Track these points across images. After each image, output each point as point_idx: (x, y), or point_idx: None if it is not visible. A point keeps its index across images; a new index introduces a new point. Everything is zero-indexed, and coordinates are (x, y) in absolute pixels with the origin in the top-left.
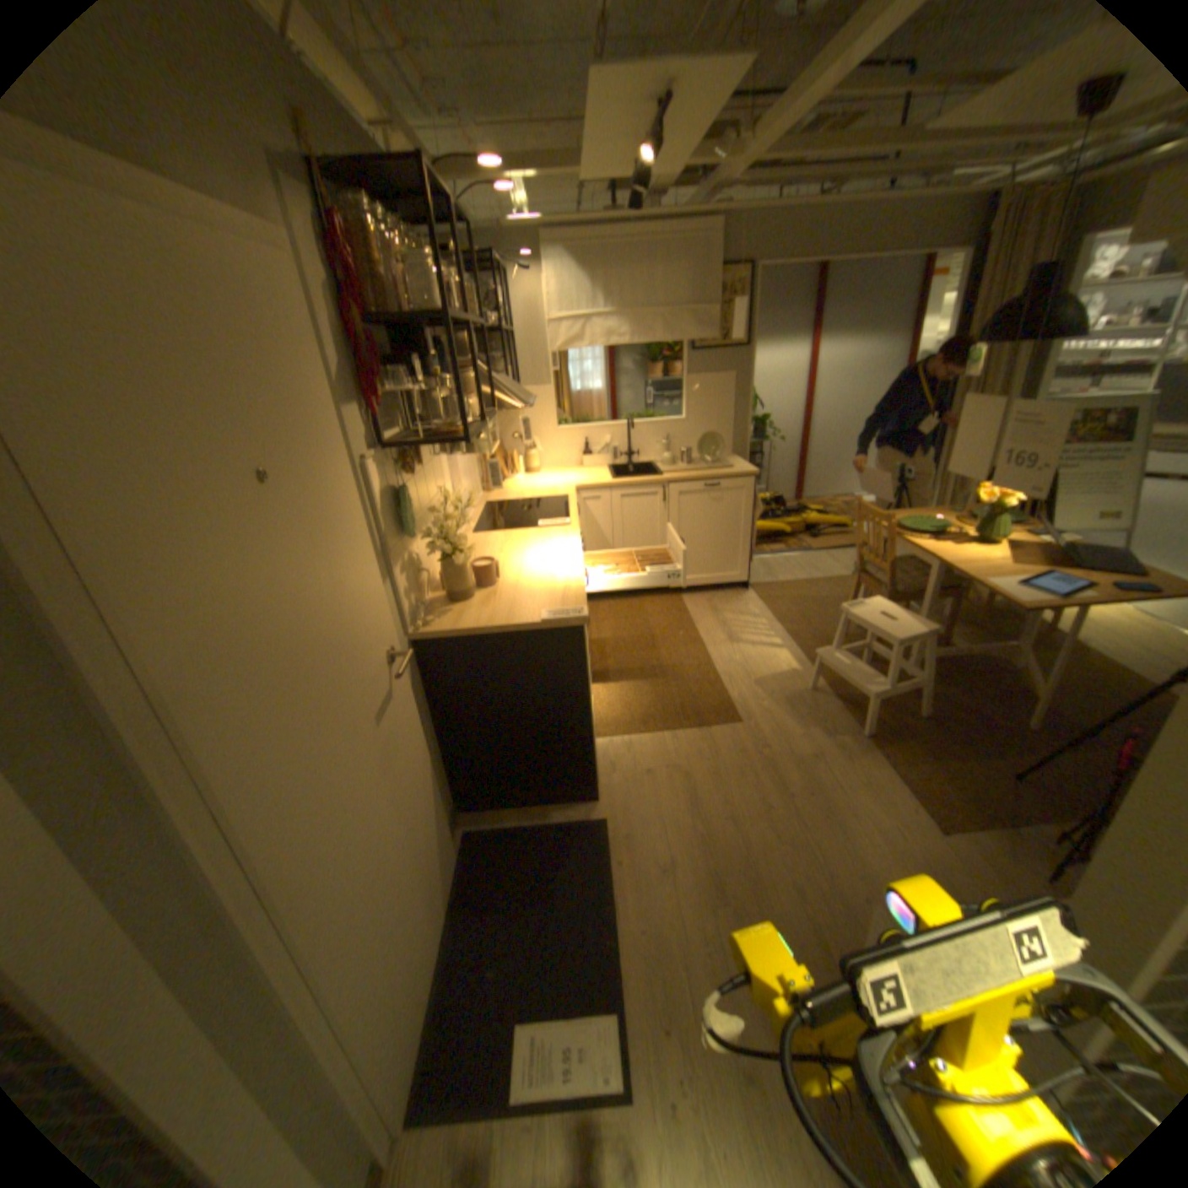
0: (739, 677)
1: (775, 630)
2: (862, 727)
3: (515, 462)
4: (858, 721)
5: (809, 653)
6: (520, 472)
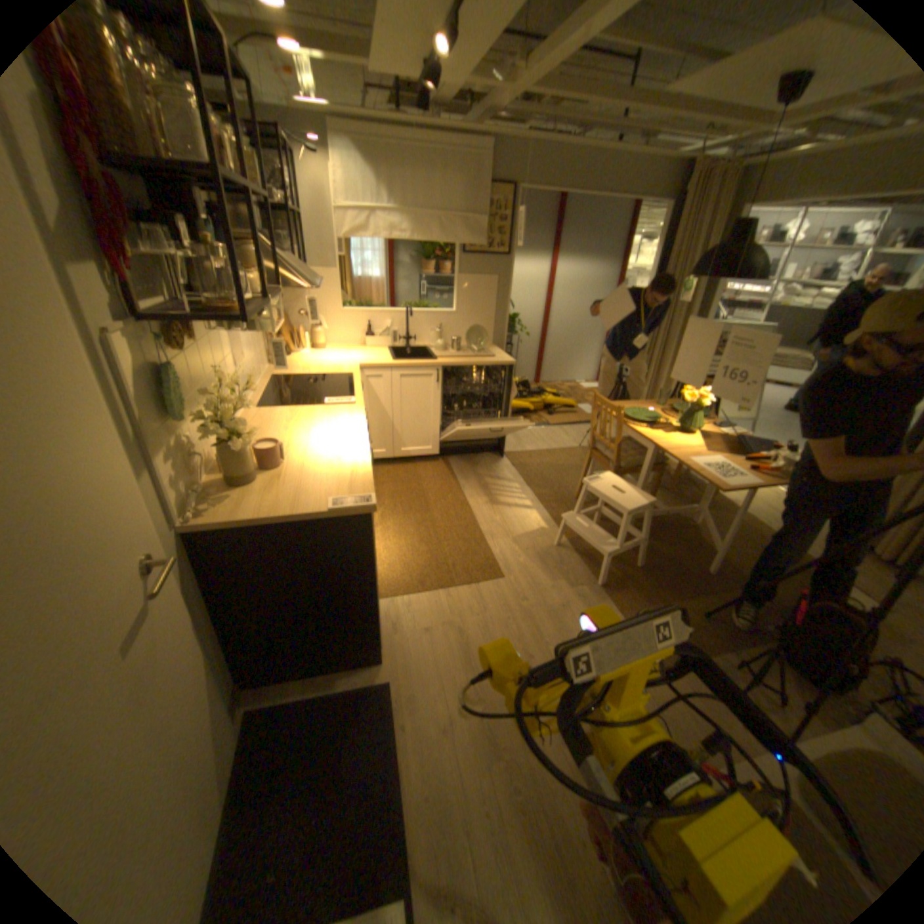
0: (500, 534)
1: (526, 491)
2: (596, 576)
3: (303, 336)
4: (593, 571)
5: (553, 512)
6: (308, 345)
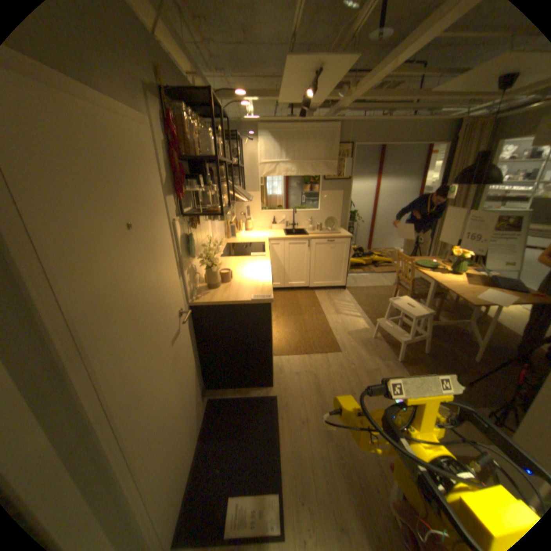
0: (340, 330)
1: (357, 309)
2: (397, 357)
3: (241, 226)
4: (396, 354)
5: (373, 320)
6: (243, 230)
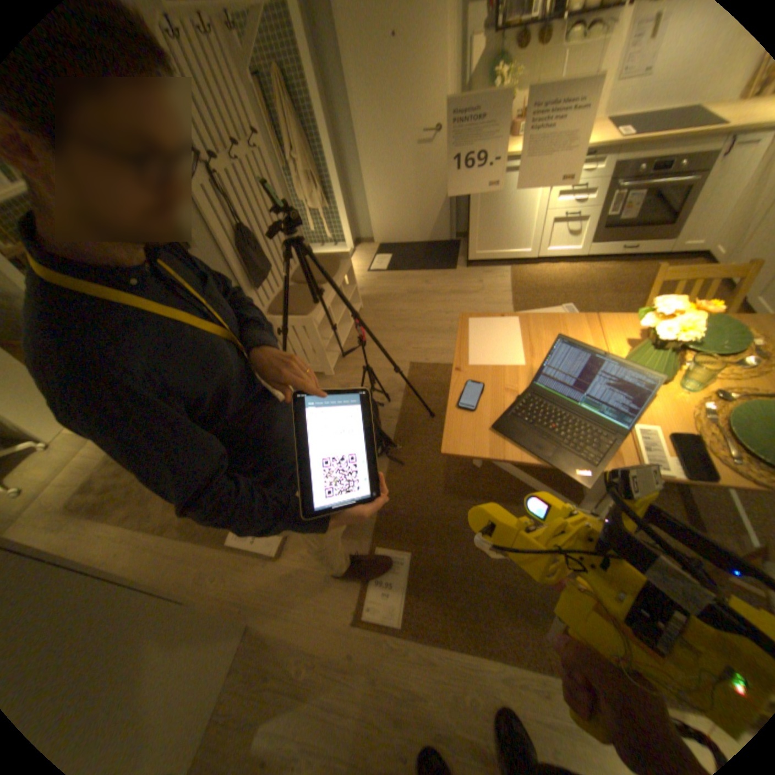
0: None
1: None
2: None
3: None
4: None
5: None
6: None
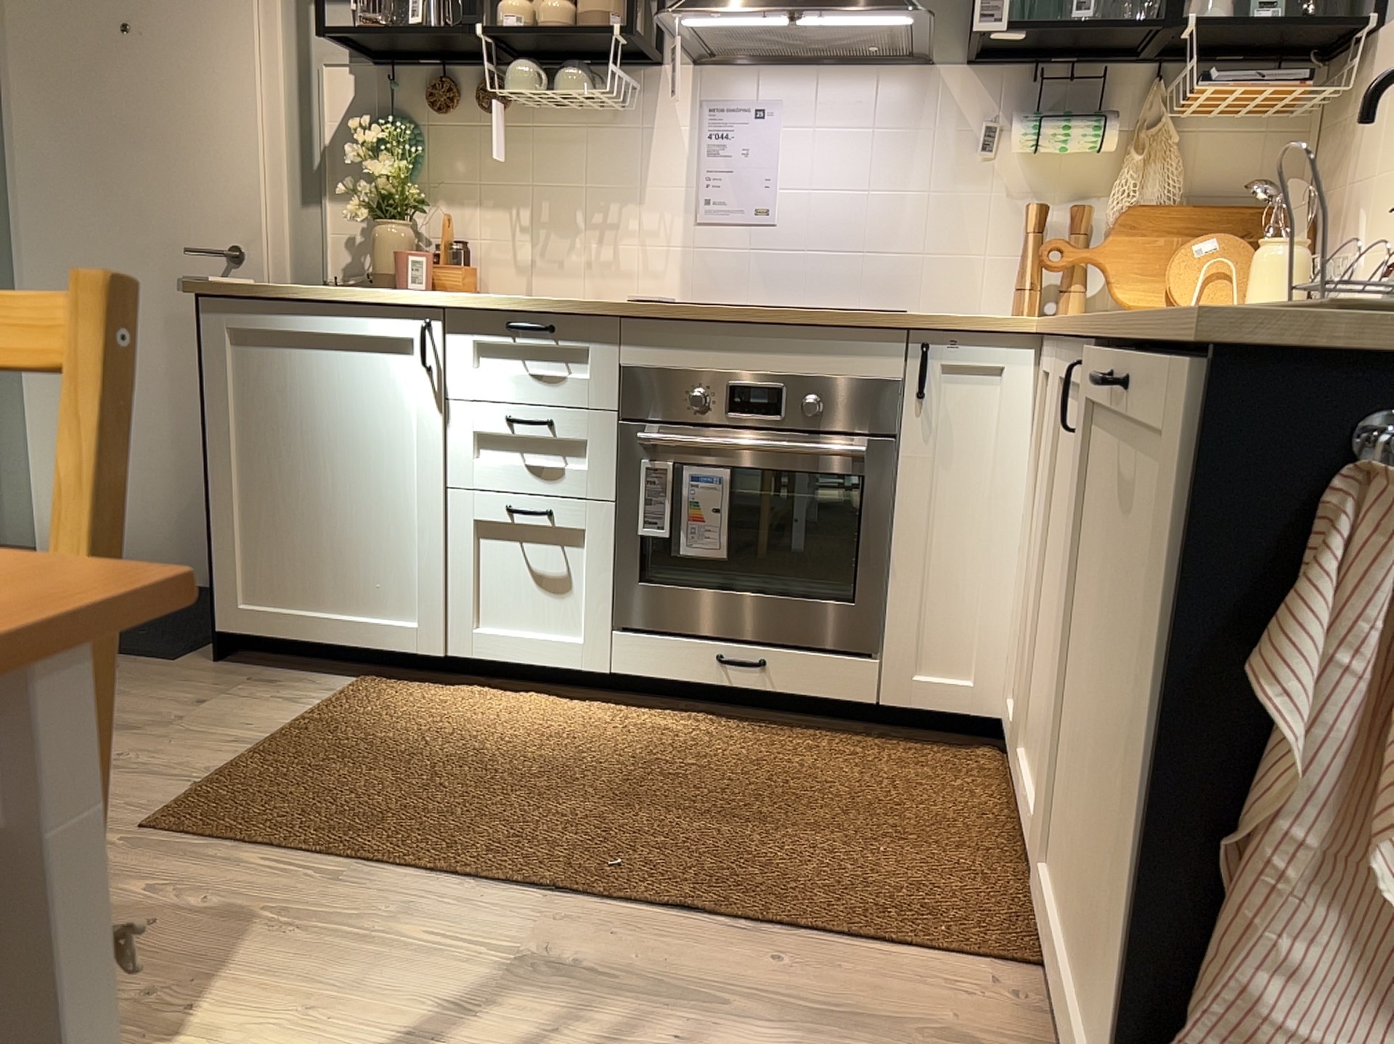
0: (311, 904)
1: None
2: None
3: None
4: None
5: None
6: None
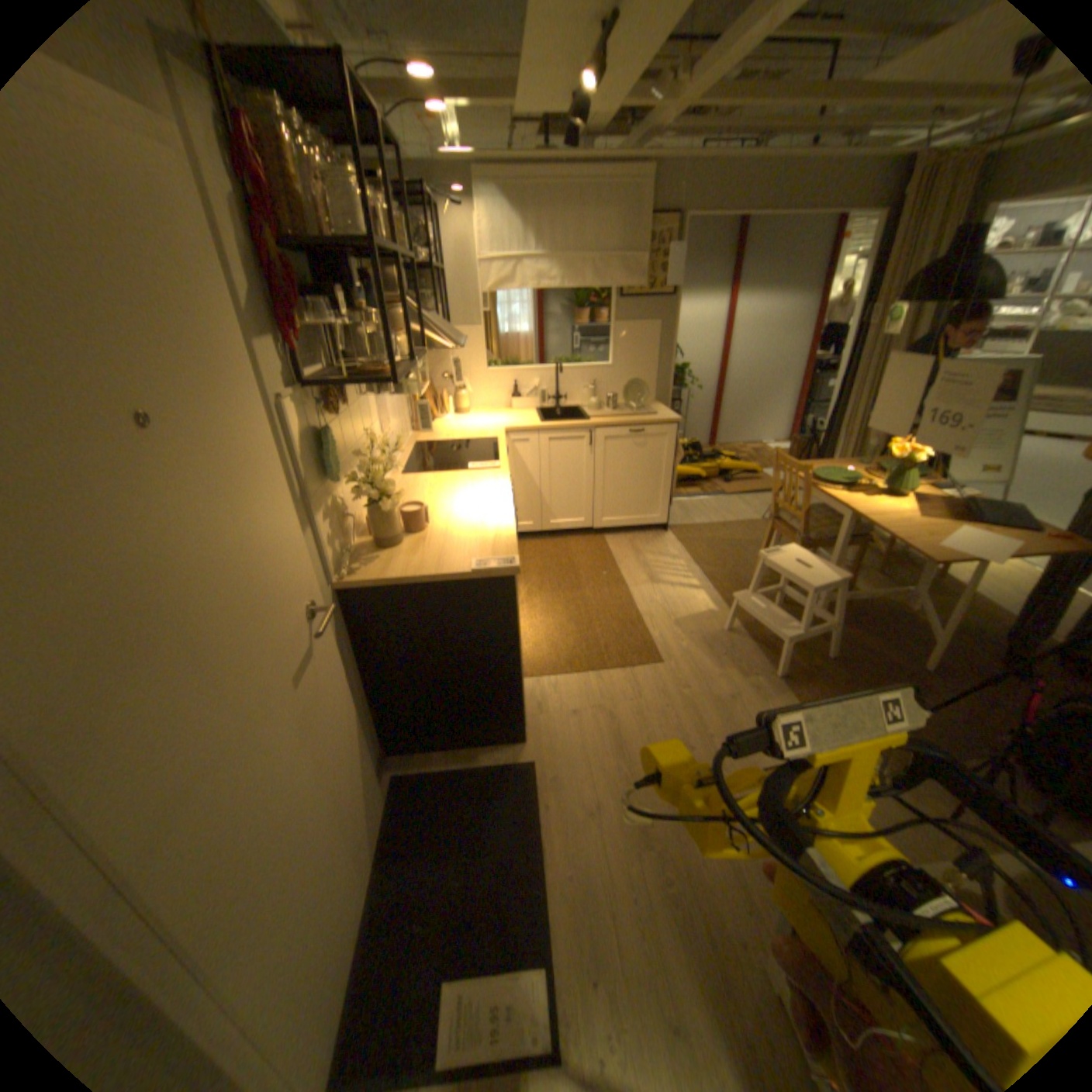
0: (660, 617)
1: (692, 571)
2: (775, 668)
3: (445, 402)
4: (772, 661)
5: (724, 594)
6: (450, 411)
